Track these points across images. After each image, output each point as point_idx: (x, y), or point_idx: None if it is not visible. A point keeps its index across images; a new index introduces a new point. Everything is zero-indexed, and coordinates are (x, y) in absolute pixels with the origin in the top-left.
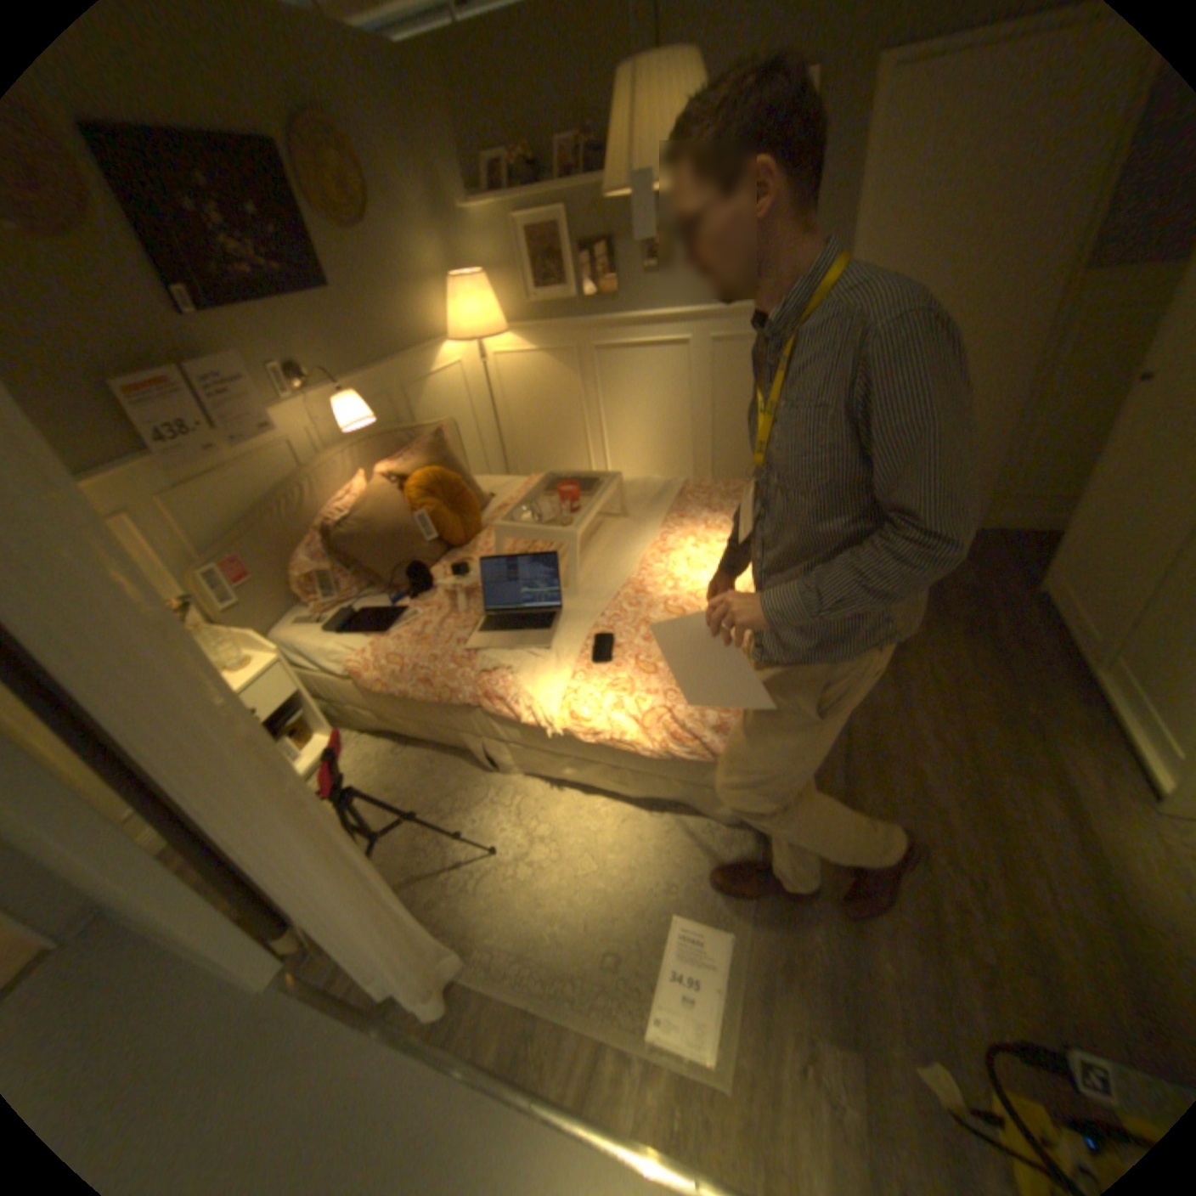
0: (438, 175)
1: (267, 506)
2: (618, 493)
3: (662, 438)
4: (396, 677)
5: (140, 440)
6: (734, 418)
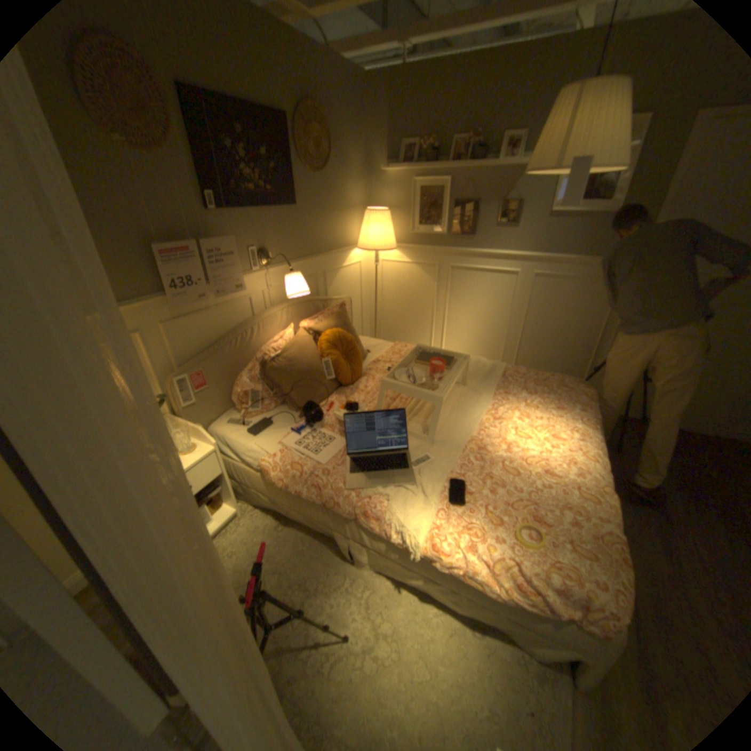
0: (373, 149)
1: (230, 339)
2: (464, 368)
3: (485, 331)
4: (298, 481)
5: (163, 285)
6: (540, 327)
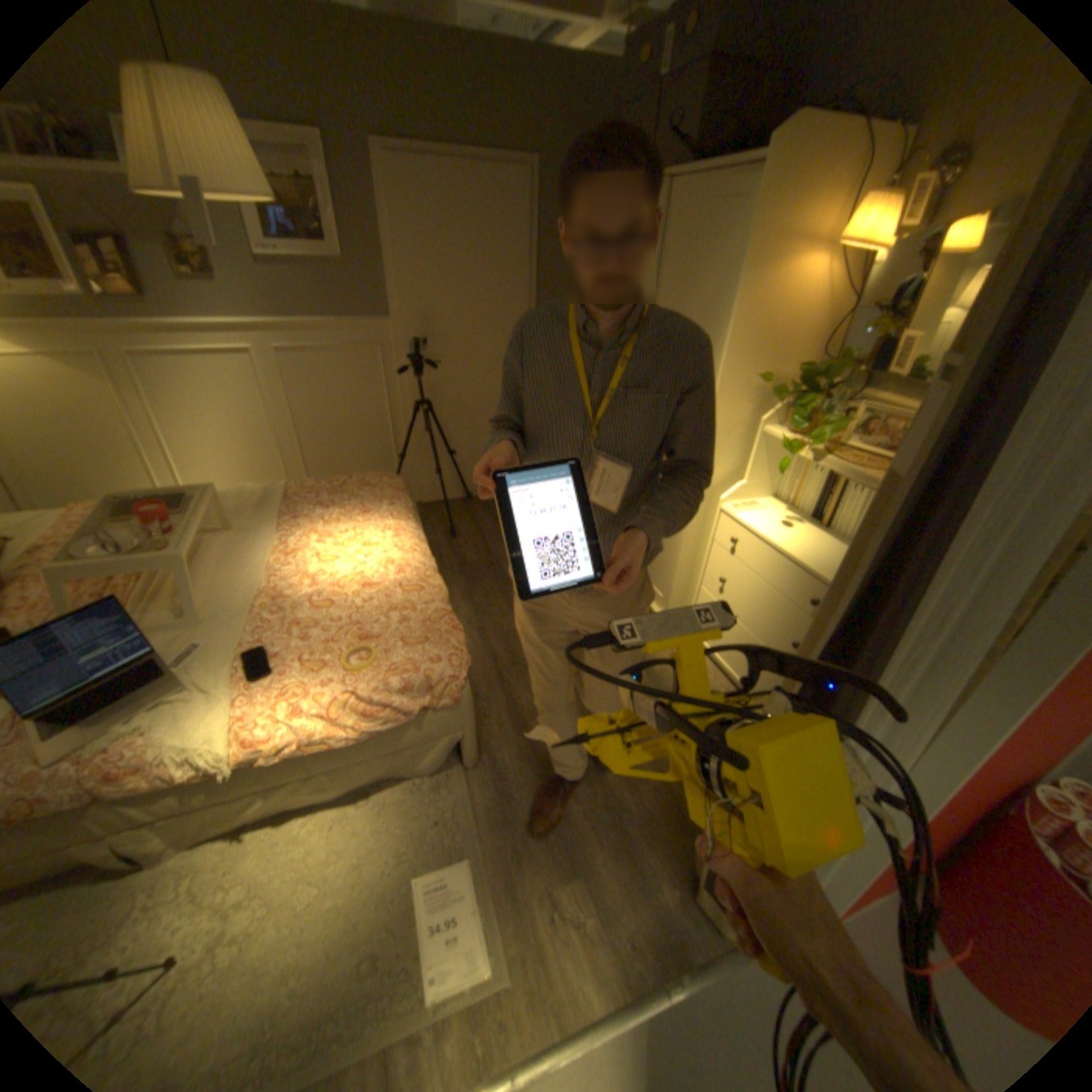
0: None
1: None
2: (215, 505)
3: (243, 446)
4: None
5: None
6: (317, 422)
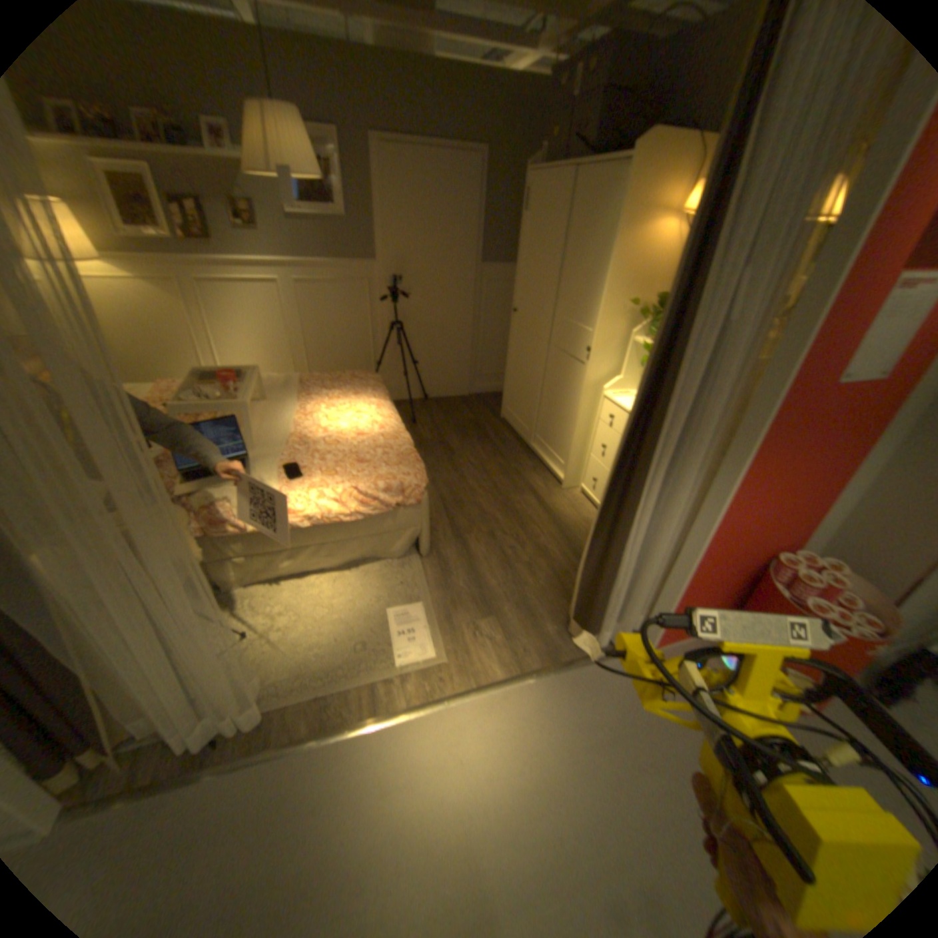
0: None
1: None
2: (259, 382)
3: (268, 351)
4: None
5: None
6: (320, 336)
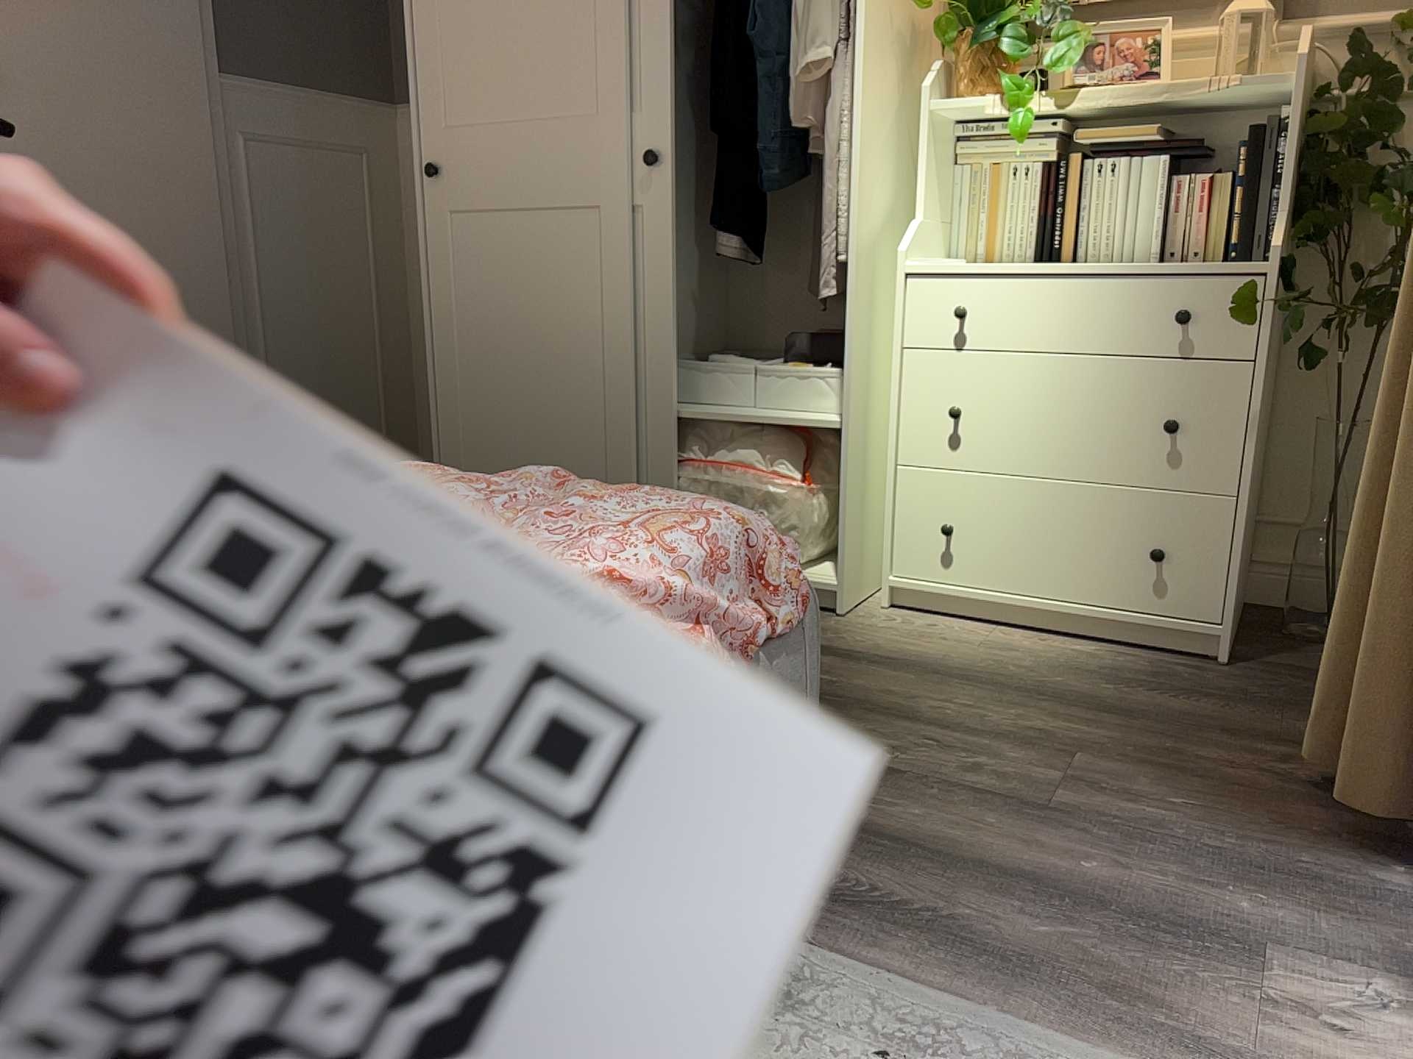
0: None
1: None
2: None
3: None
4: None
5: None
6: None
